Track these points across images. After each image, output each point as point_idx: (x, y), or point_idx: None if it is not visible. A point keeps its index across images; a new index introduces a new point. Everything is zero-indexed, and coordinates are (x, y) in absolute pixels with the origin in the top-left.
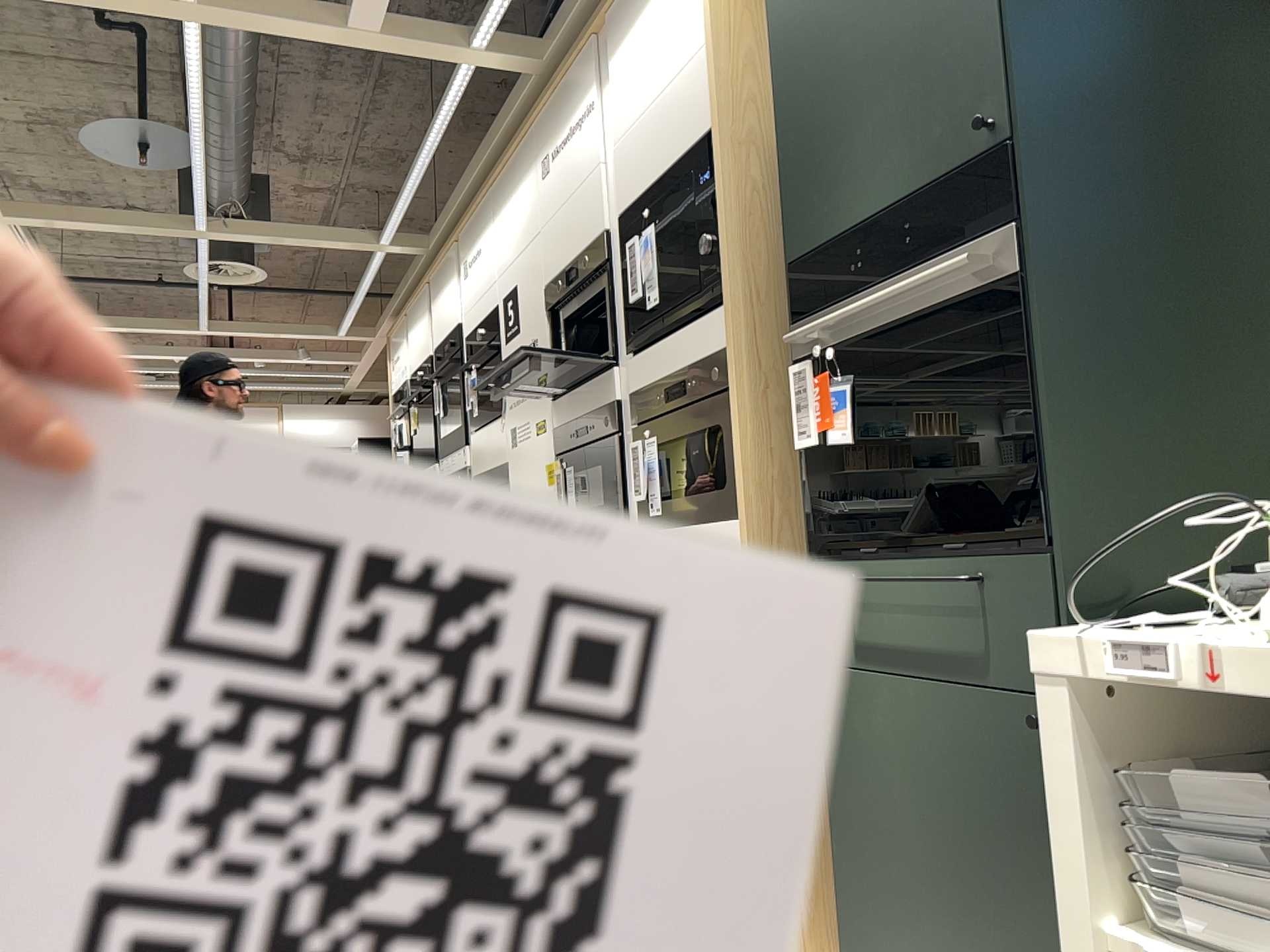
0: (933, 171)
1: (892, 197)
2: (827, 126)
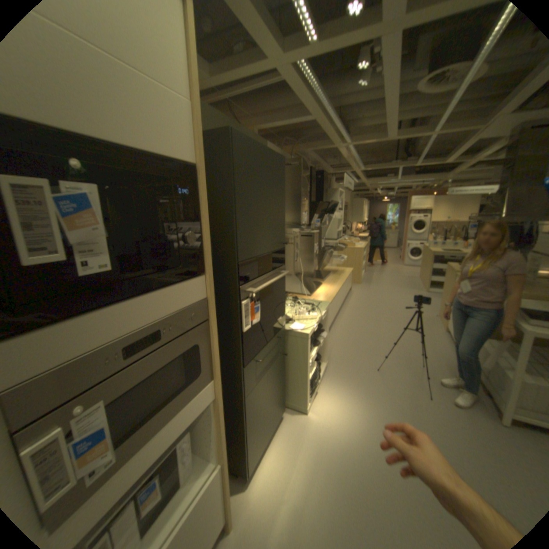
0: (273, 247)
1: (266, 250)
2: (252, 216)
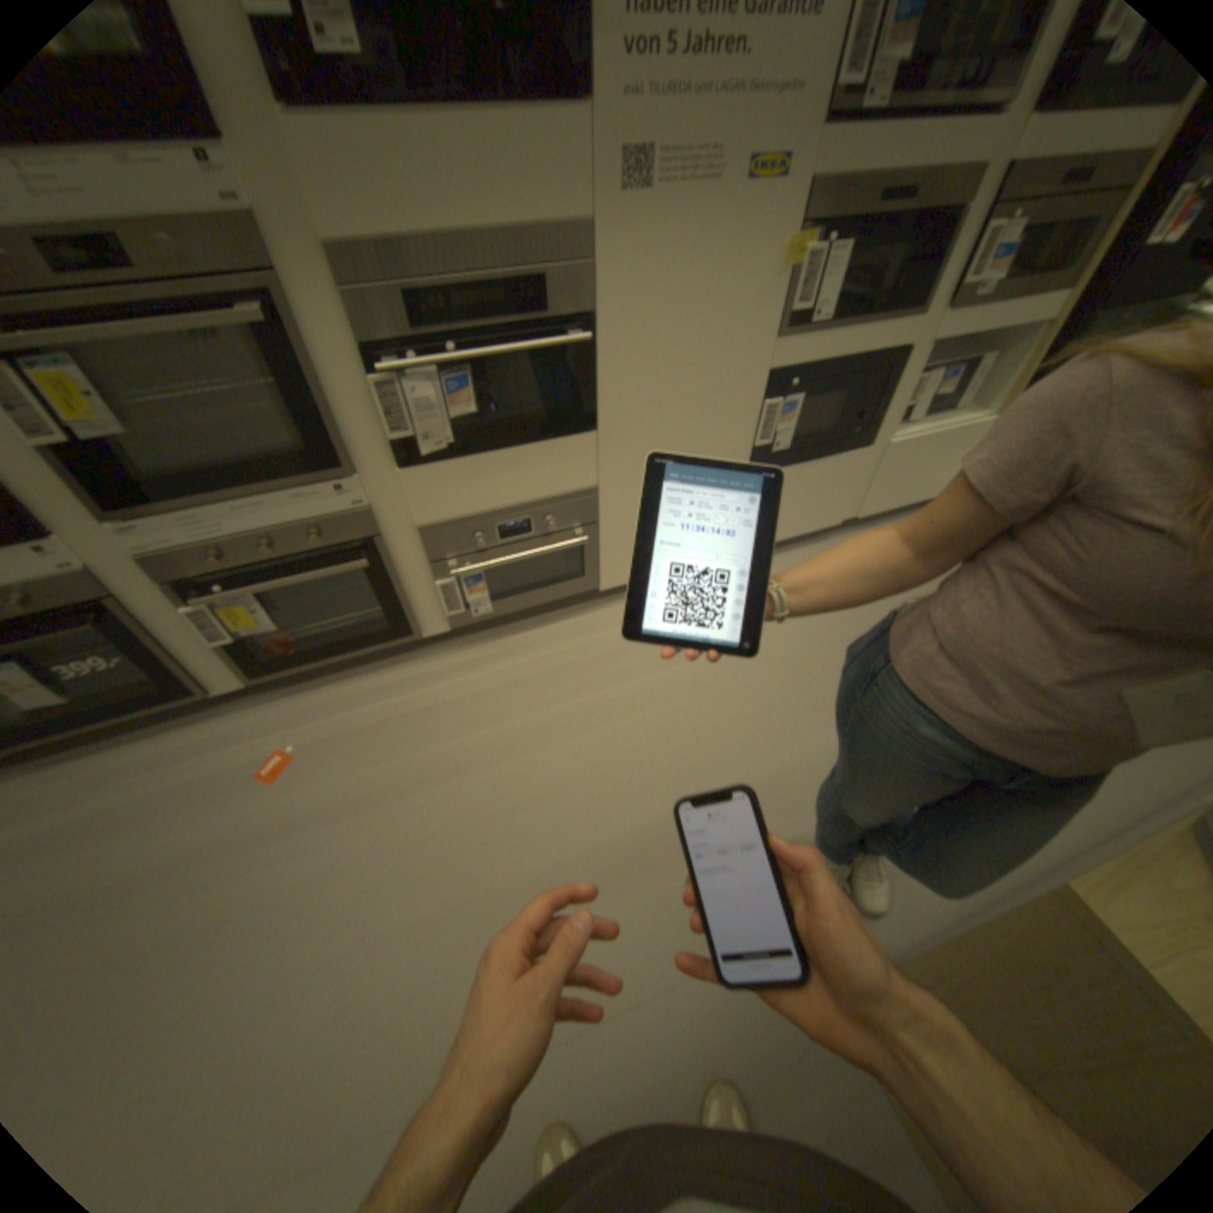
0: None
1: None
2: None
